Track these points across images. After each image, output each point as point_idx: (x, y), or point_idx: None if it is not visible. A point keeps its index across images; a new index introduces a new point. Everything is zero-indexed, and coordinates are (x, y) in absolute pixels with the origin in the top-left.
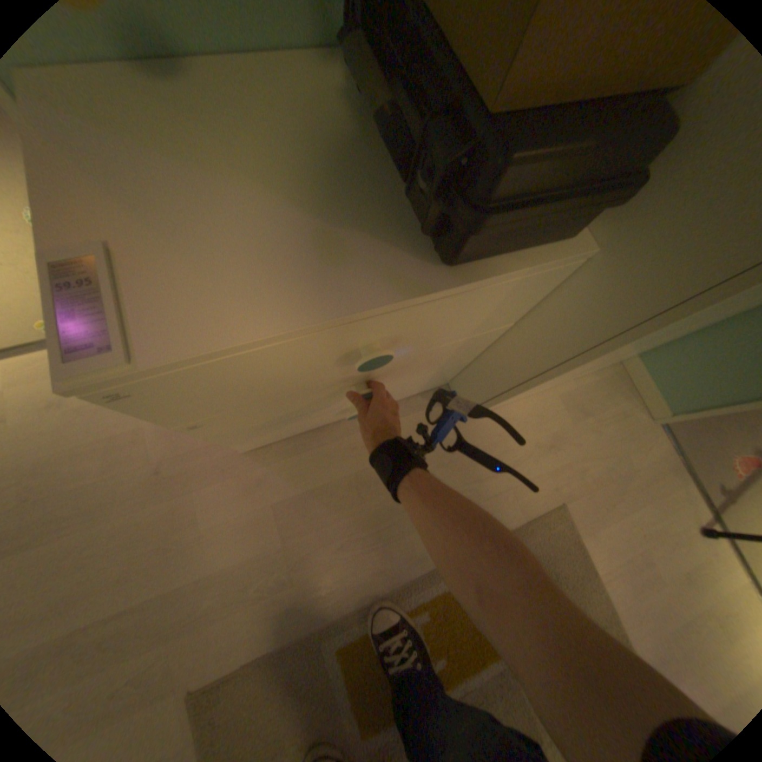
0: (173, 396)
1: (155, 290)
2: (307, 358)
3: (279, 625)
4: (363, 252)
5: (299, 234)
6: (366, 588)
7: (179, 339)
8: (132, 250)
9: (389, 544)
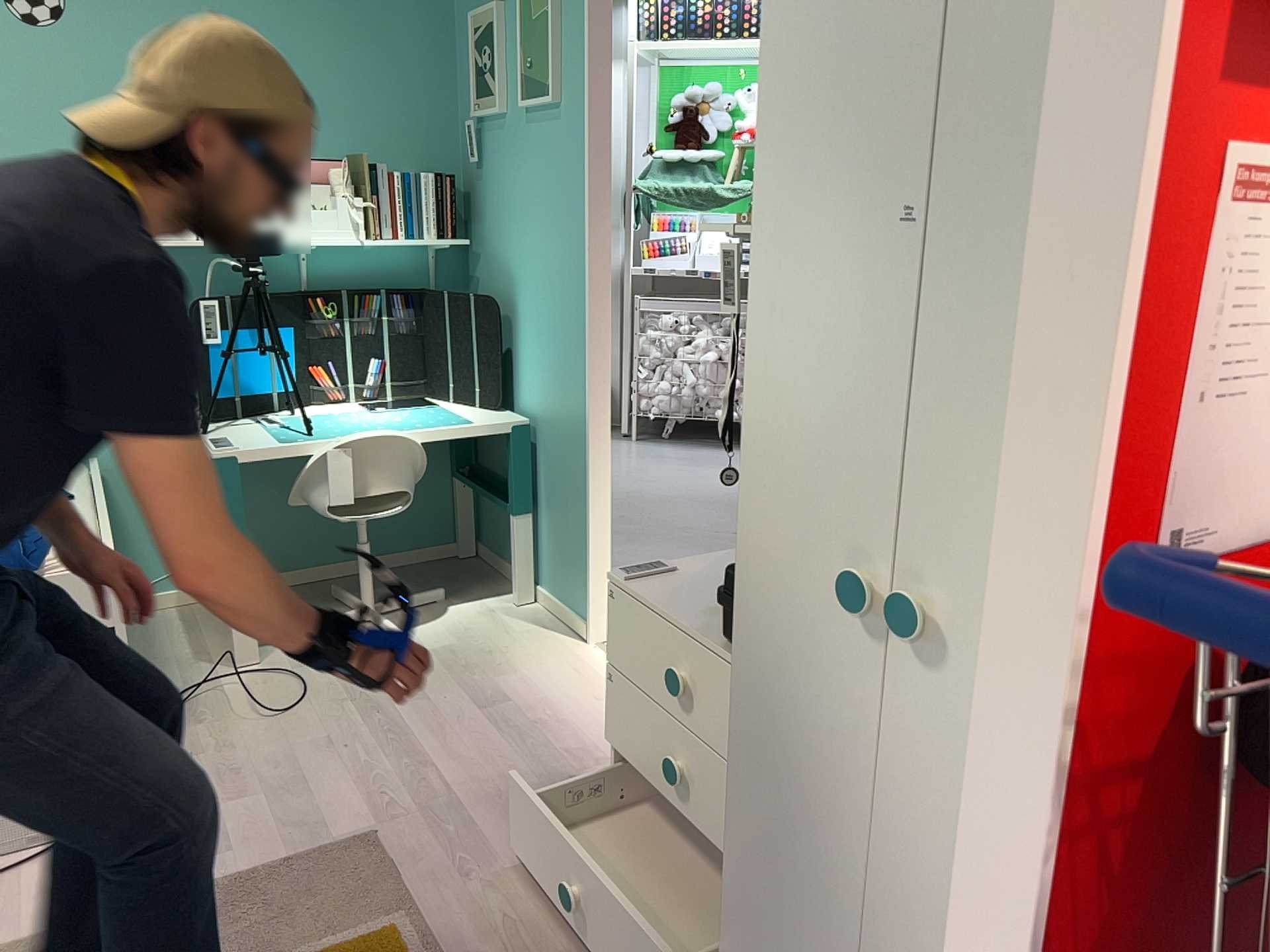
0: (619, 620)
1: (660, 580)
2: (659, 649)
3: (427, 880)
4: (716, 617)
5: (714, 602)
6: (460, 946)
7: (639, 587)
8: (677, 574)
9: None
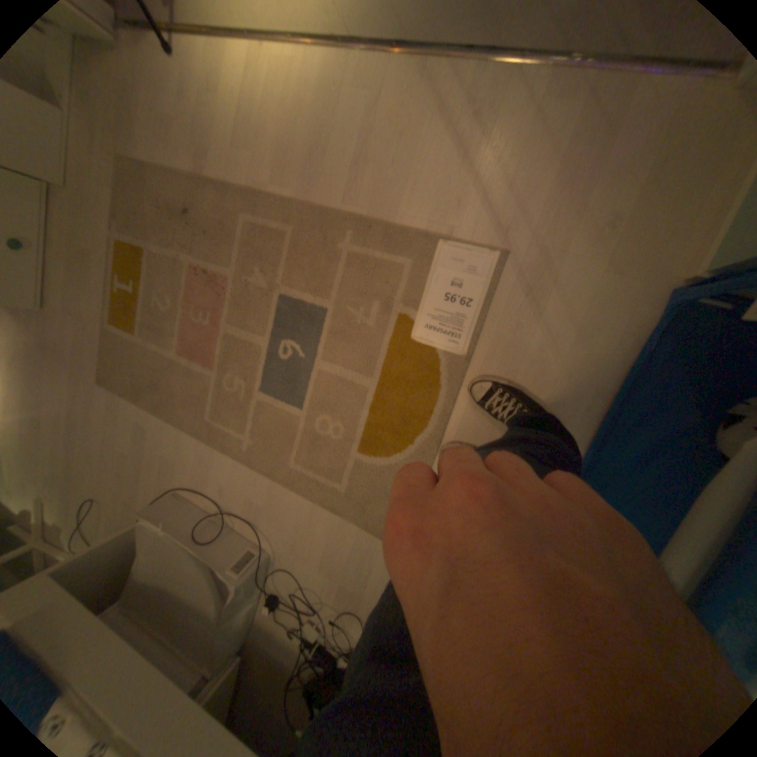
0: None
1: None
2: None
3: (91, 337)
4: None
5: None
6: (97, 294)
7: None
8: None
9: (88, 270)
